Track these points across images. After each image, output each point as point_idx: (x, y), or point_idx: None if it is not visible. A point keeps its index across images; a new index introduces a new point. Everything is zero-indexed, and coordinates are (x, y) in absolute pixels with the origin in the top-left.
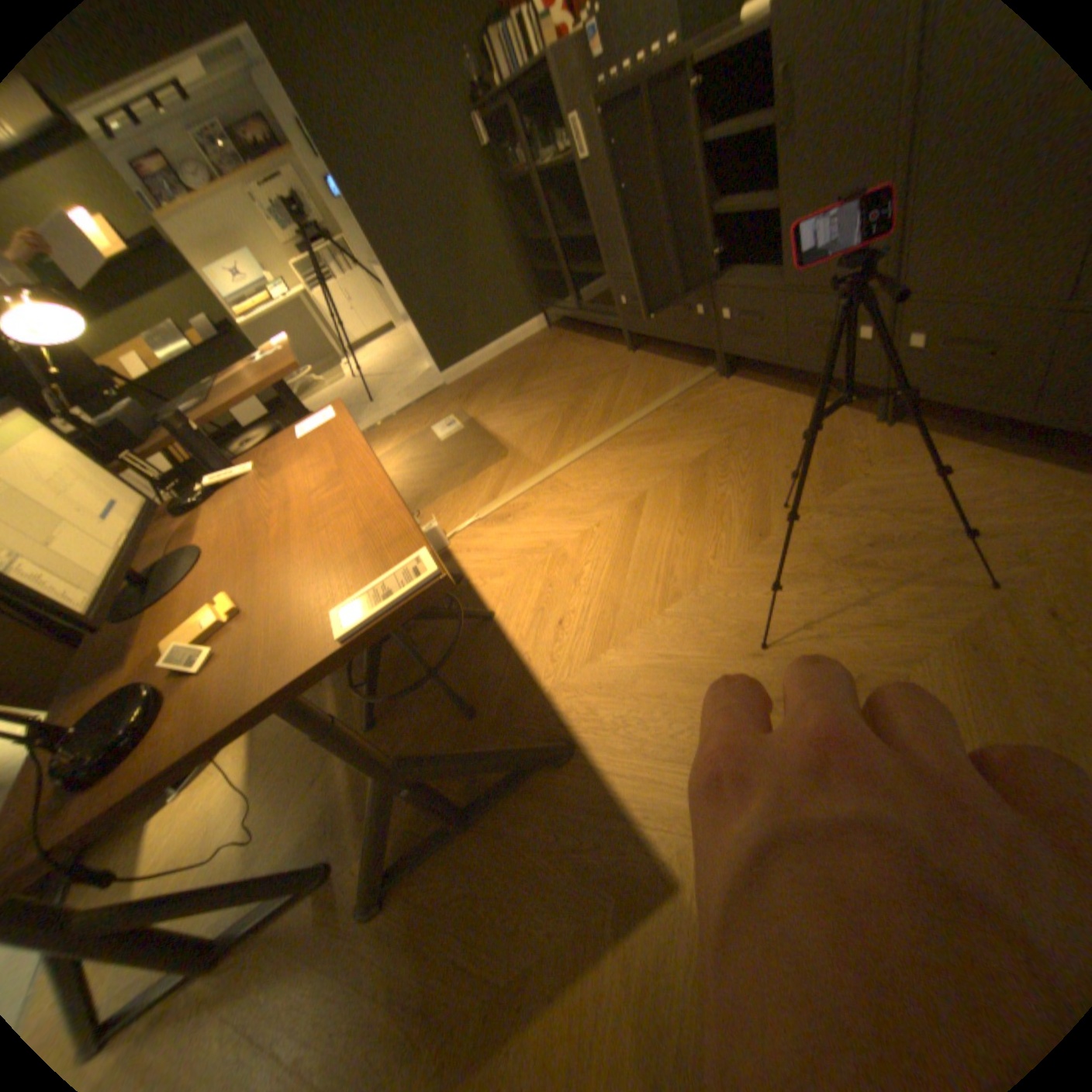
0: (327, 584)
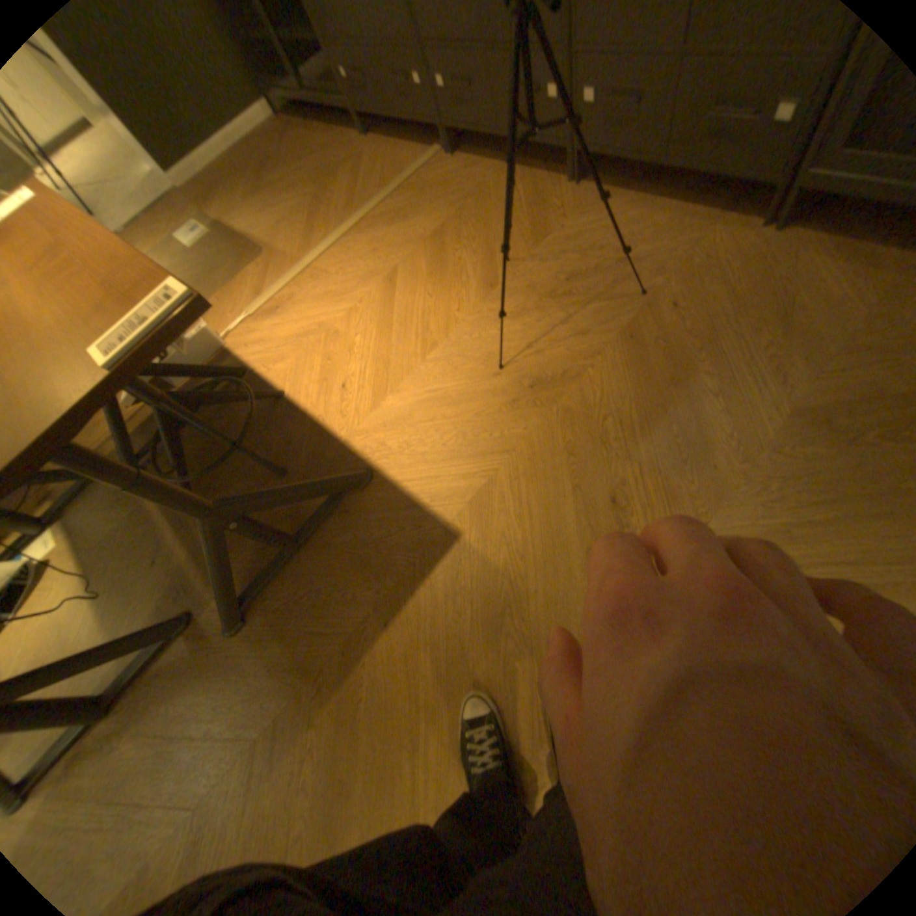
0: (80, 335)
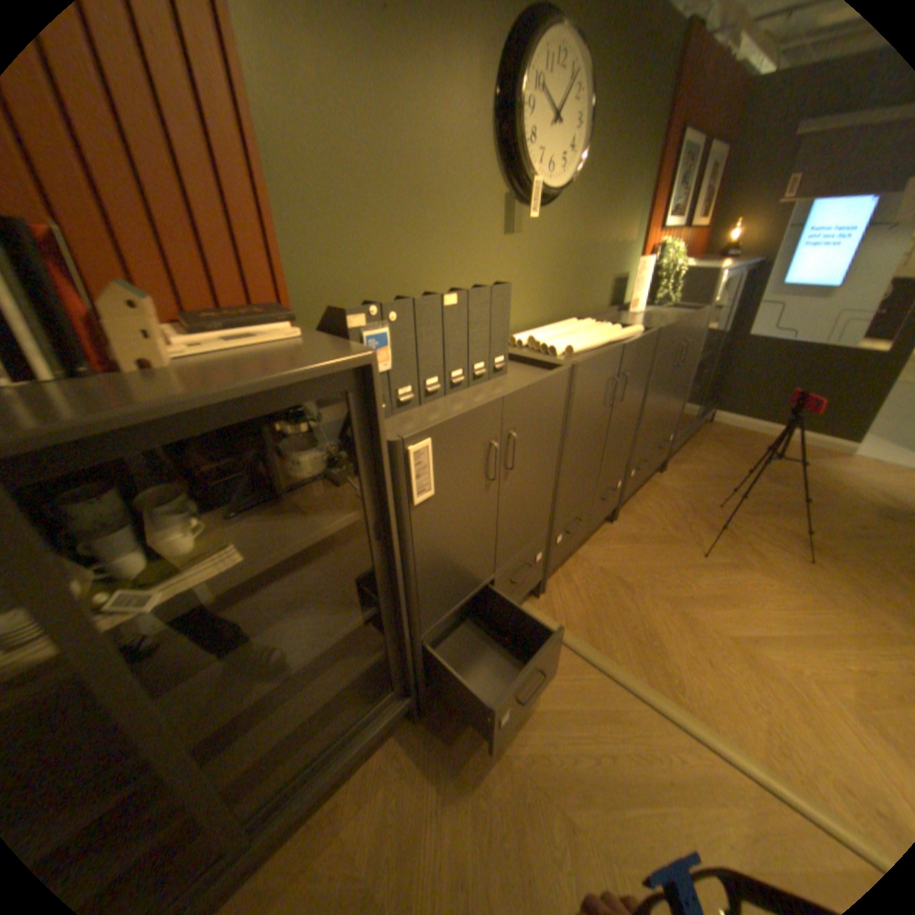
0: None
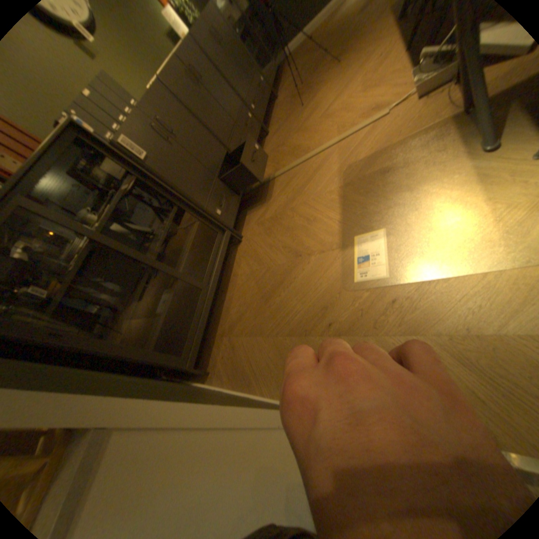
0: None
